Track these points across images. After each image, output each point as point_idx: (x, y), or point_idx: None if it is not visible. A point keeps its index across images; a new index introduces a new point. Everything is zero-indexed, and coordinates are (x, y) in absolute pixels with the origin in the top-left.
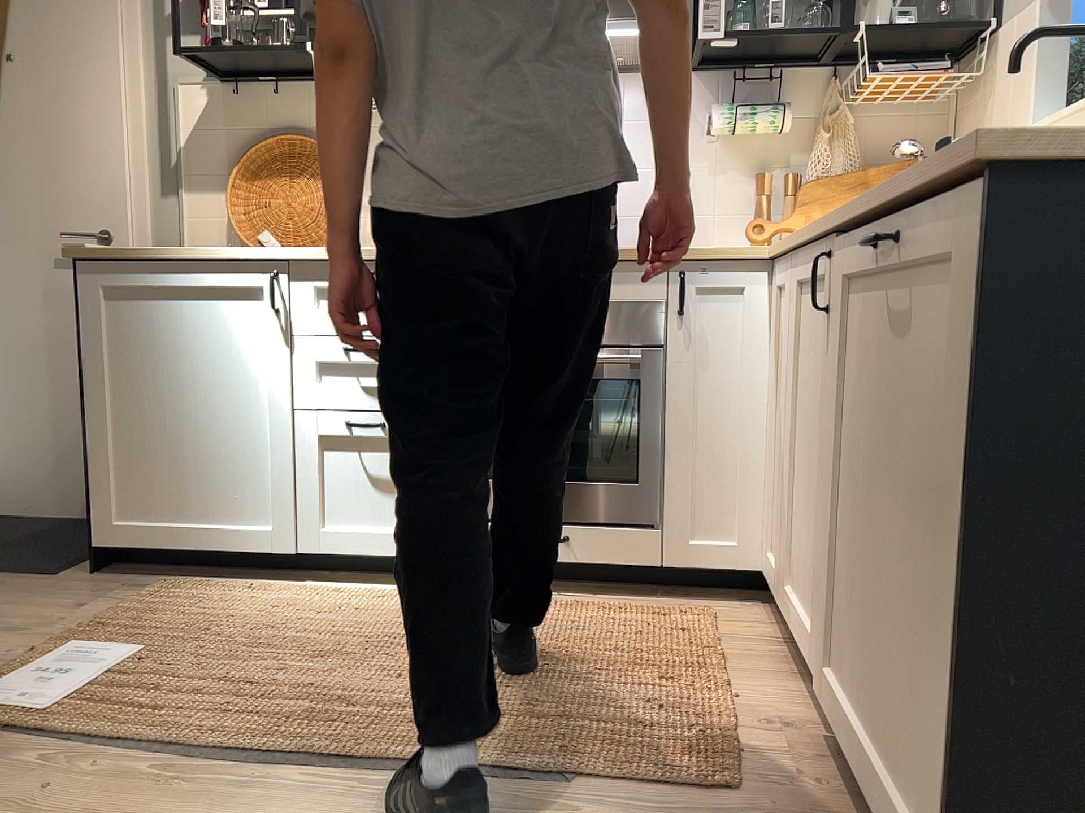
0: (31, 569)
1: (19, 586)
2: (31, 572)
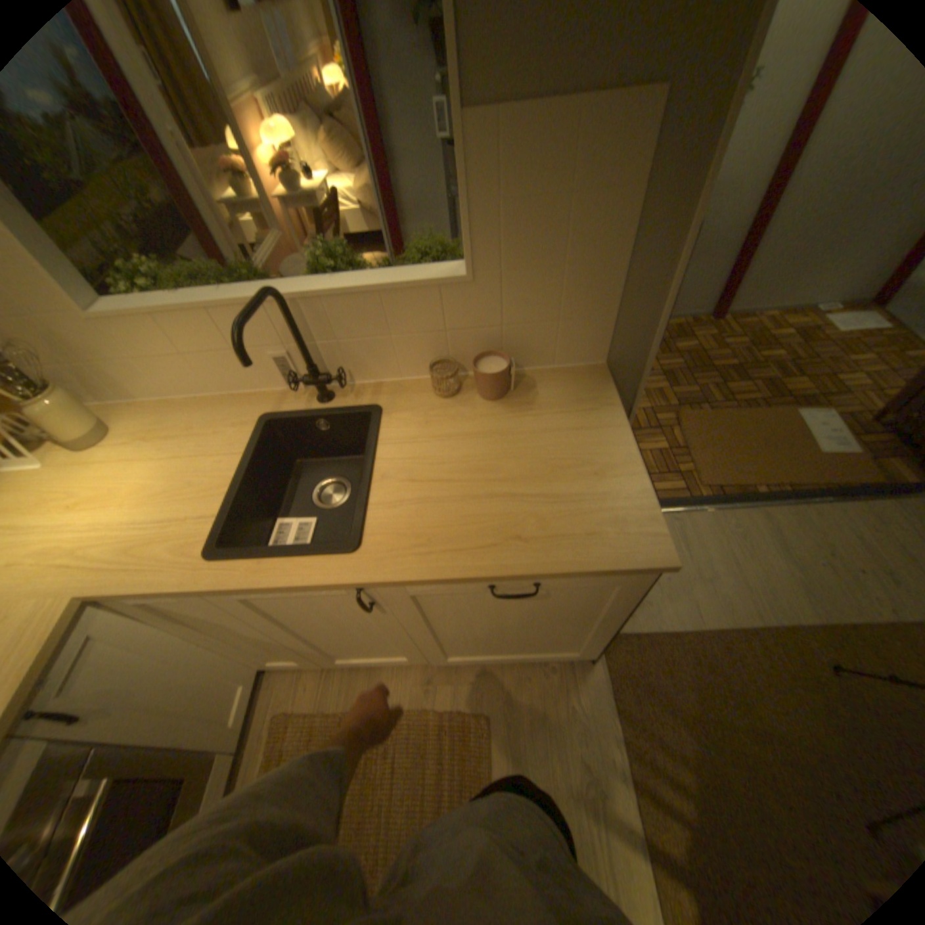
0: None
1: None
2: None
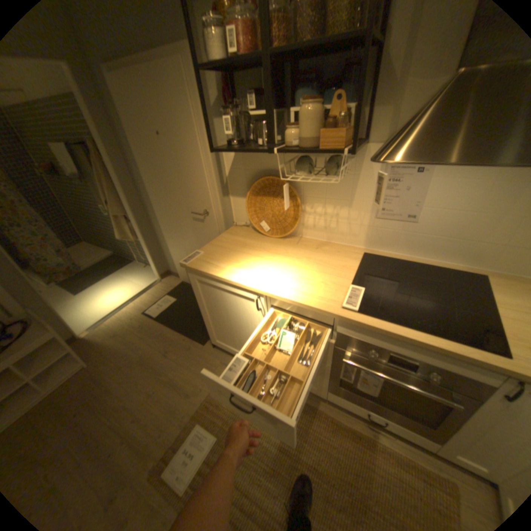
0: (198, 337)
1: (193, 350)
2: (198, 340)
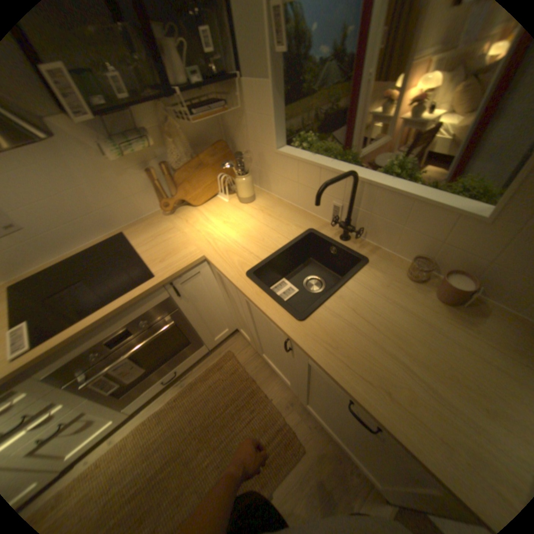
0: None
1: None
2: None
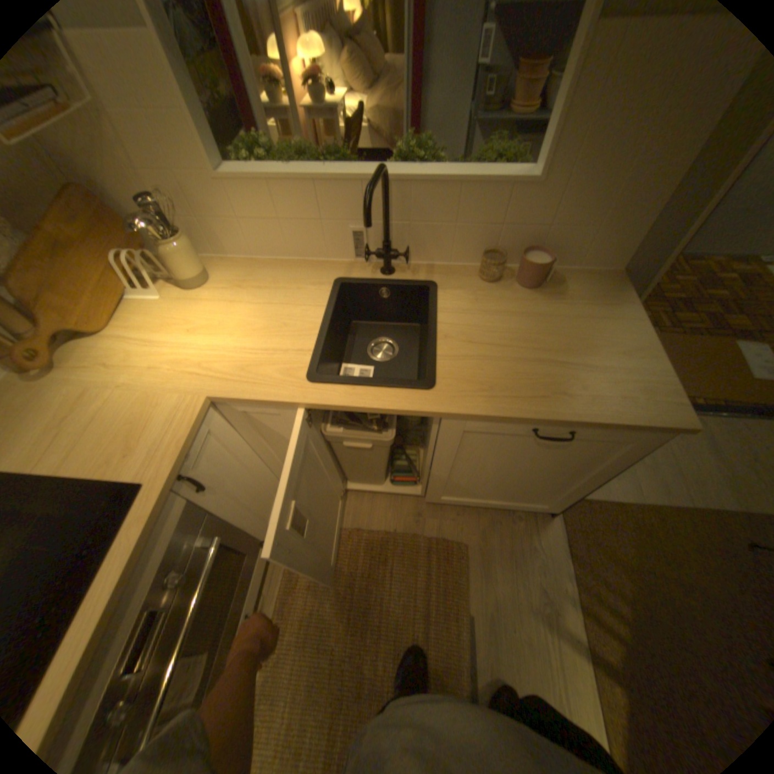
0: None
1: None
2: None
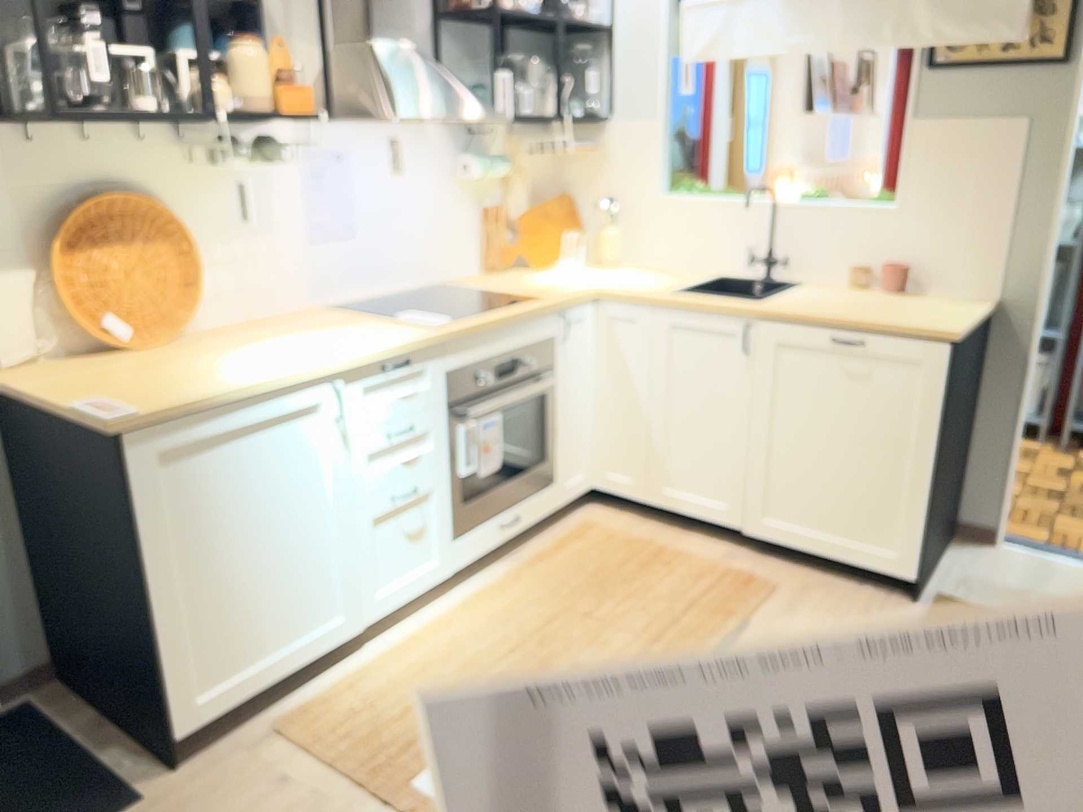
0: None
1: None
2: None
